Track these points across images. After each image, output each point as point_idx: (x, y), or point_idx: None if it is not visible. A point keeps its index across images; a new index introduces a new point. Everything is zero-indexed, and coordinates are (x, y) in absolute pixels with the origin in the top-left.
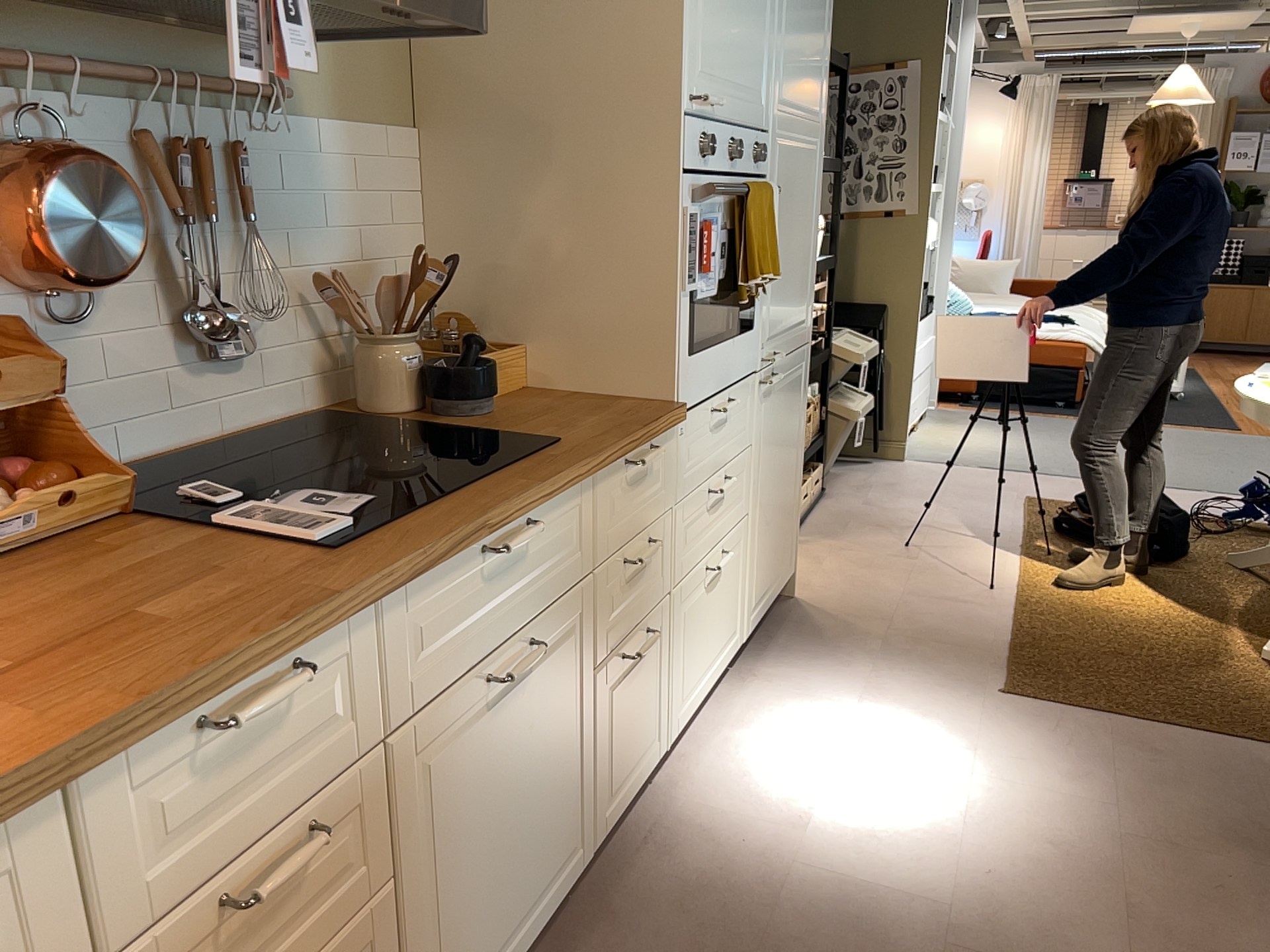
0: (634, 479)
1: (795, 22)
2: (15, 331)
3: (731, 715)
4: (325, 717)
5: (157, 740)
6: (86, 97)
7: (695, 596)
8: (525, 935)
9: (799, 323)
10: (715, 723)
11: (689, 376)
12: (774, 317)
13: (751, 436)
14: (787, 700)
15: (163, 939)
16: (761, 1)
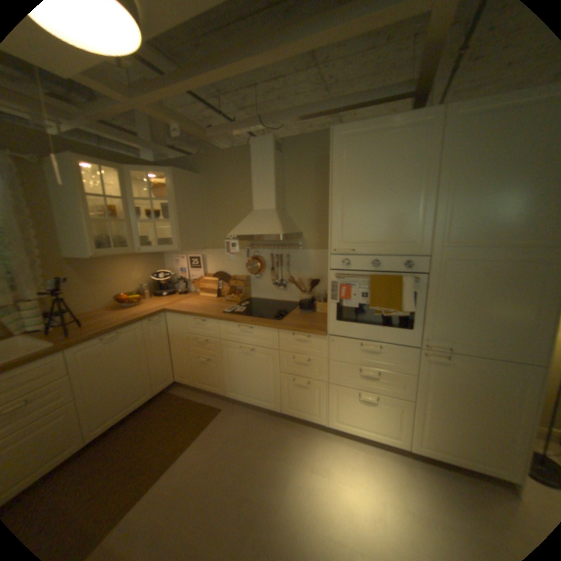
0: (297, 339)
1: (472, 204)
2: (247, 278)
3: (373, 457)
4: (209, 329)
5: (190, 317)
6: (264, 249)
7: (347, 396)
8: (253, 402)
9: (508, 348)
10: (366, 451)
11: (335, 326)
12: (445, 333)
13: (412, 371)
14: (395, 479)
15: (191, 336)
16: (407, 208)
